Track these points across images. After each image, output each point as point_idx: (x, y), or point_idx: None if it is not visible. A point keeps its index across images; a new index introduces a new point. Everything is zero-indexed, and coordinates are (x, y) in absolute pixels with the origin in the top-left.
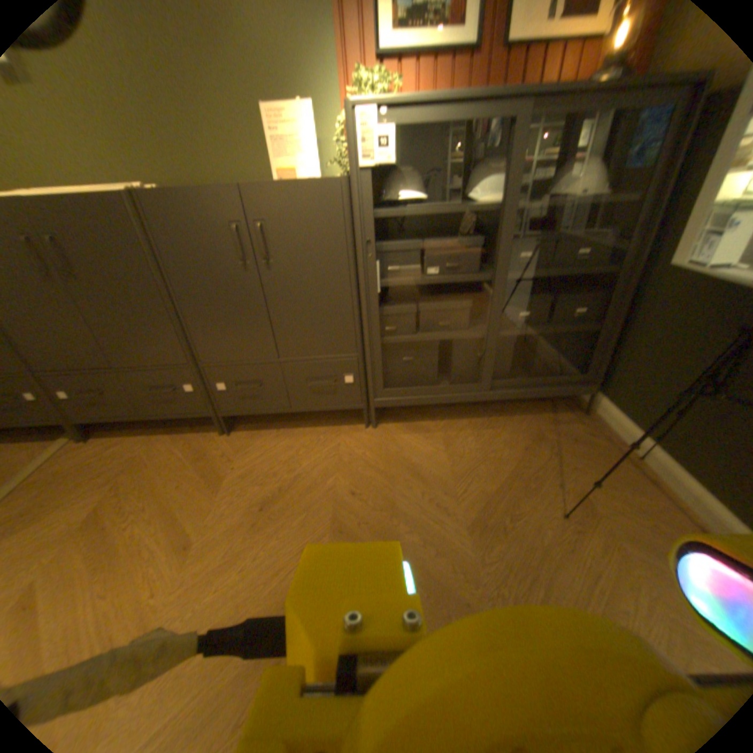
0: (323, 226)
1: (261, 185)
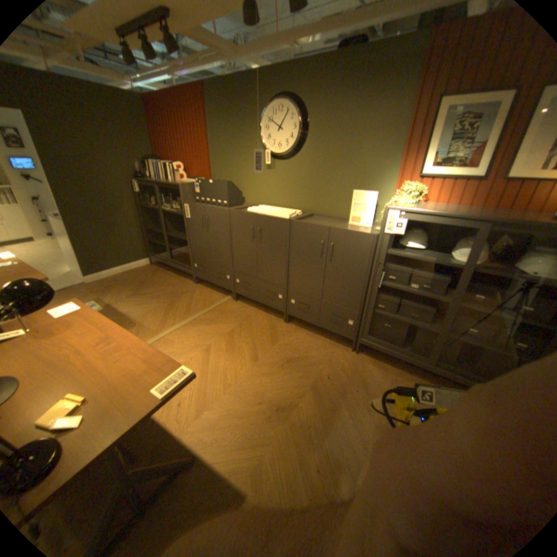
0: (361, 252)
1: (340, 230)
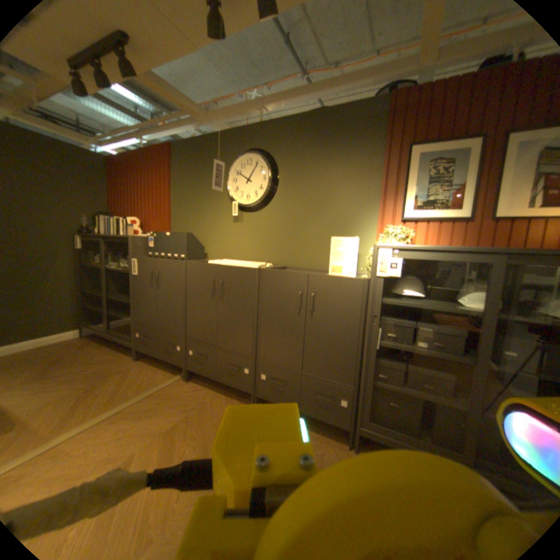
0: (348, 302)
1: (319, 276)
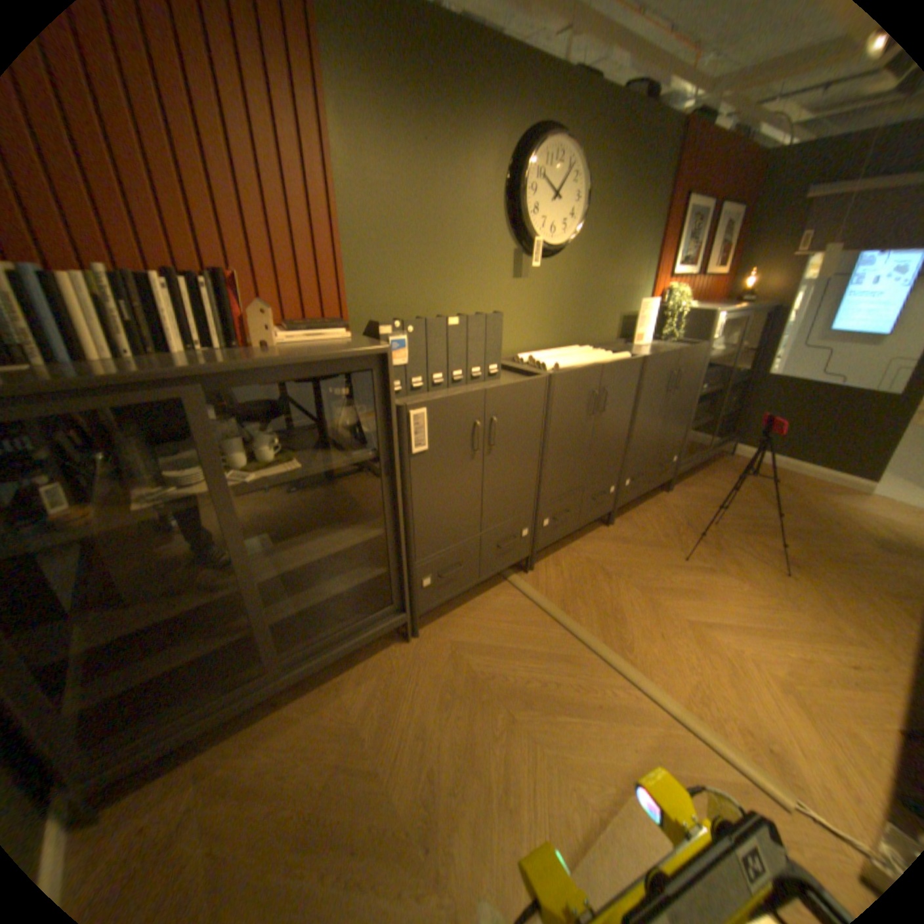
0: (696, 370)
1: (686, 351)
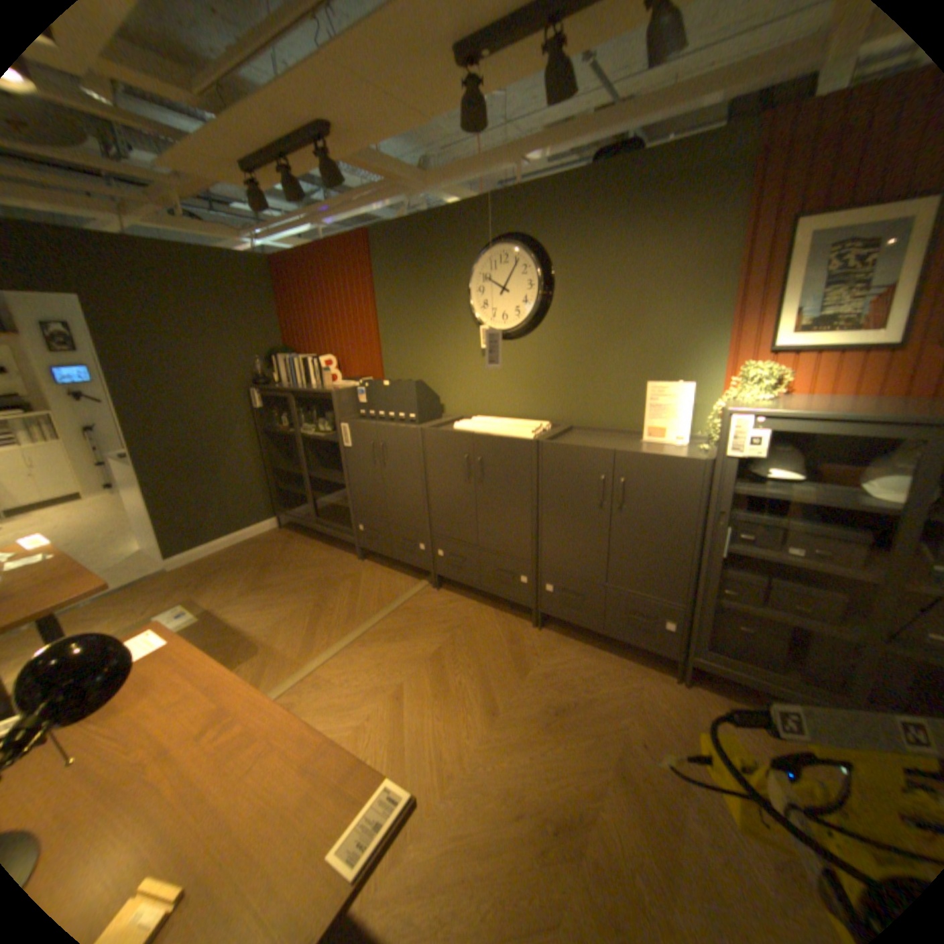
0: (678, 495)
1: (632, 457)
